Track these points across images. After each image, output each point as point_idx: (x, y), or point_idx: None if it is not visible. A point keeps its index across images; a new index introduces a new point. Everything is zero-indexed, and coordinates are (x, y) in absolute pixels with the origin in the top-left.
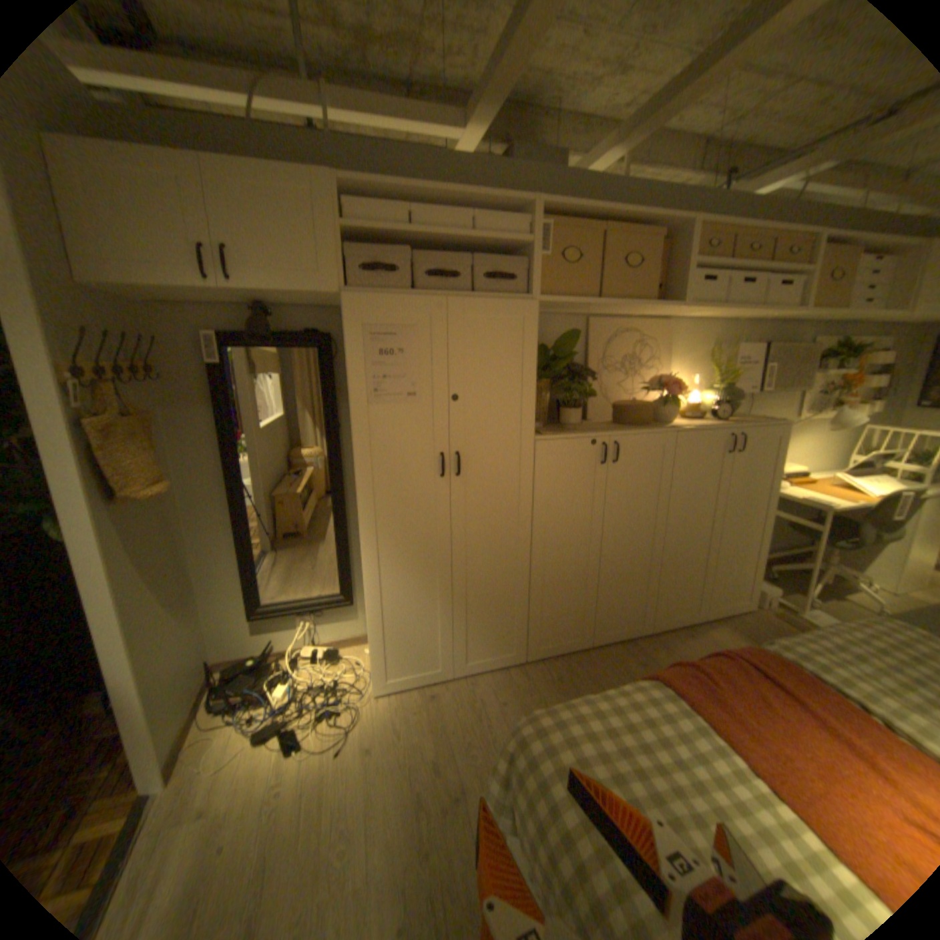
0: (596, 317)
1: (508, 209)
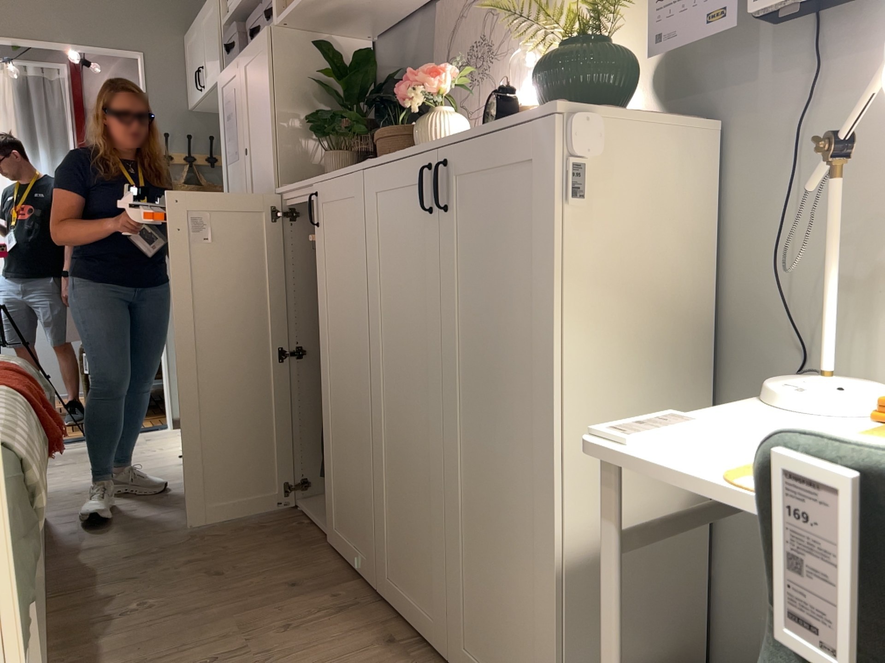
0: None
1: None
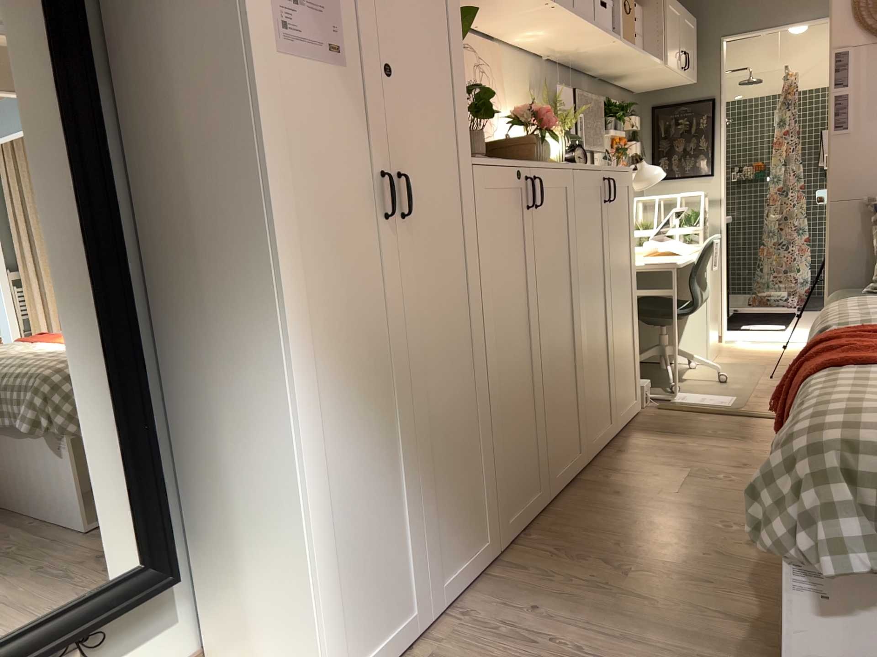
0: None
1: None
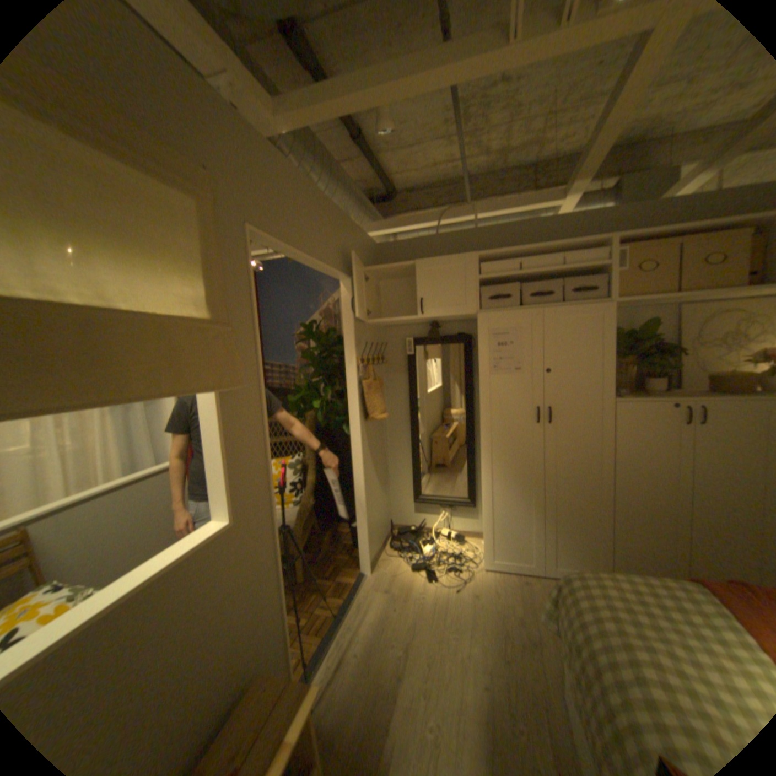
0: (688, 304)
1: (591, 246)
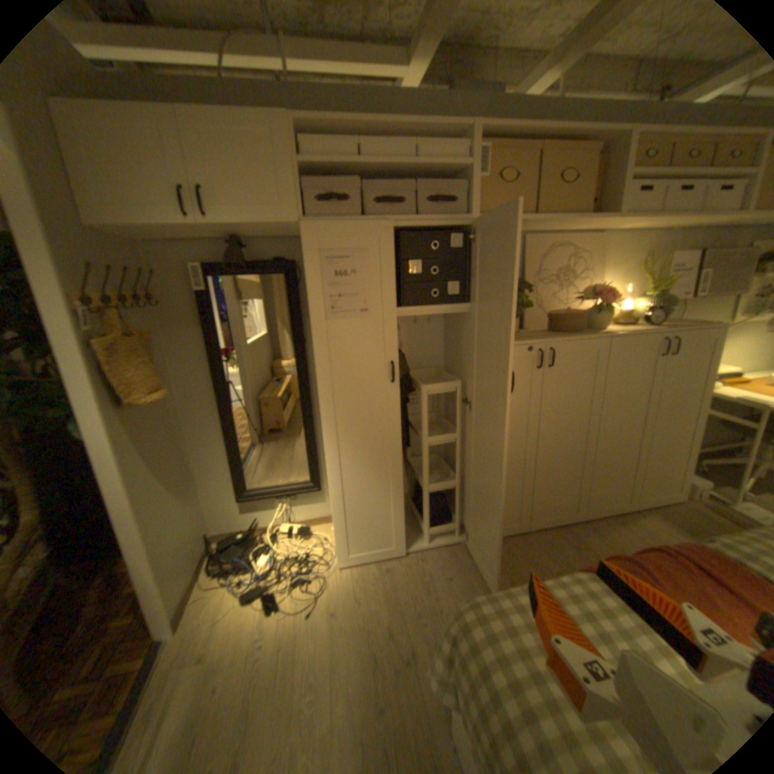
0: (532, 234)
1: (449, 136)
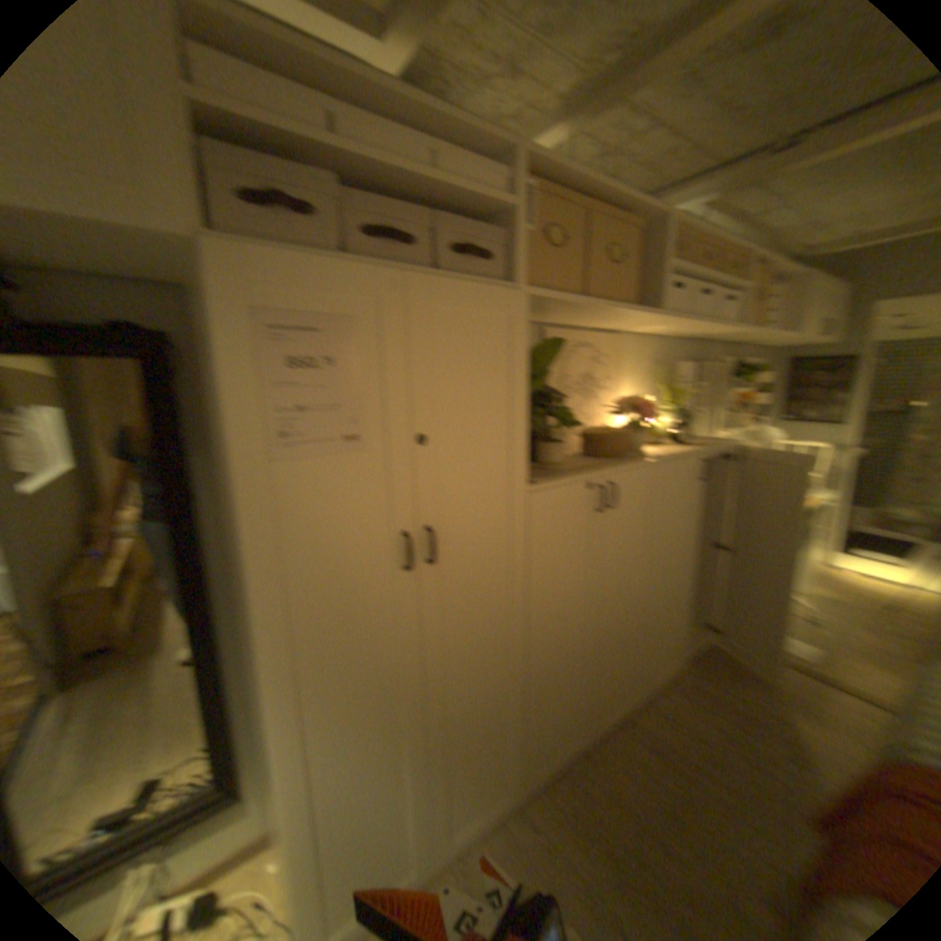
0: (552, 327)
1: (474, 156)
